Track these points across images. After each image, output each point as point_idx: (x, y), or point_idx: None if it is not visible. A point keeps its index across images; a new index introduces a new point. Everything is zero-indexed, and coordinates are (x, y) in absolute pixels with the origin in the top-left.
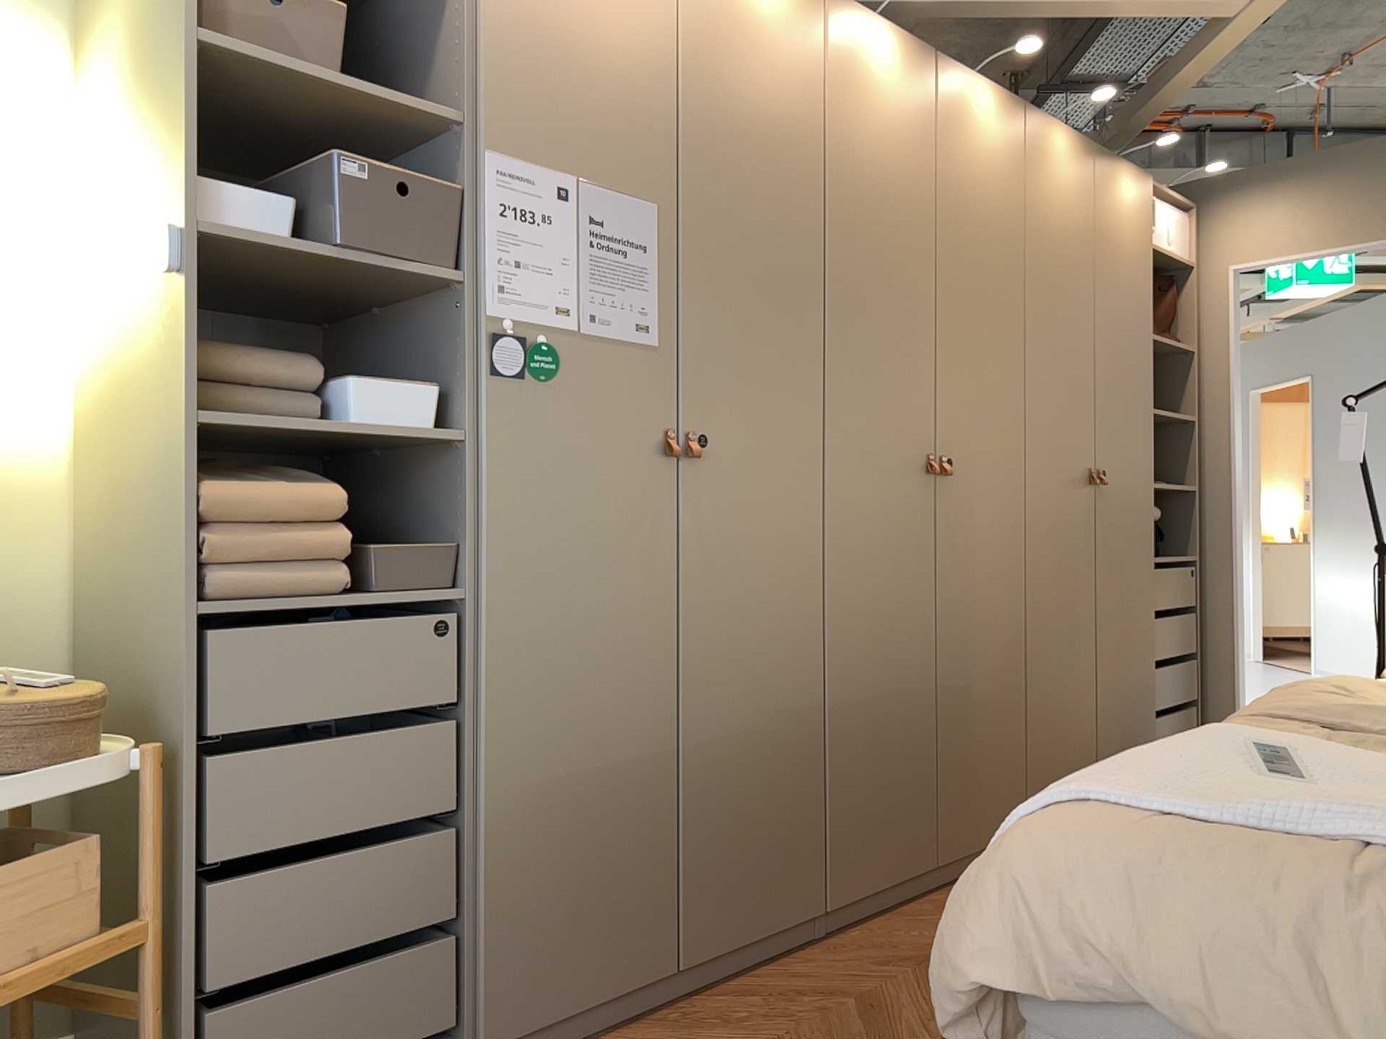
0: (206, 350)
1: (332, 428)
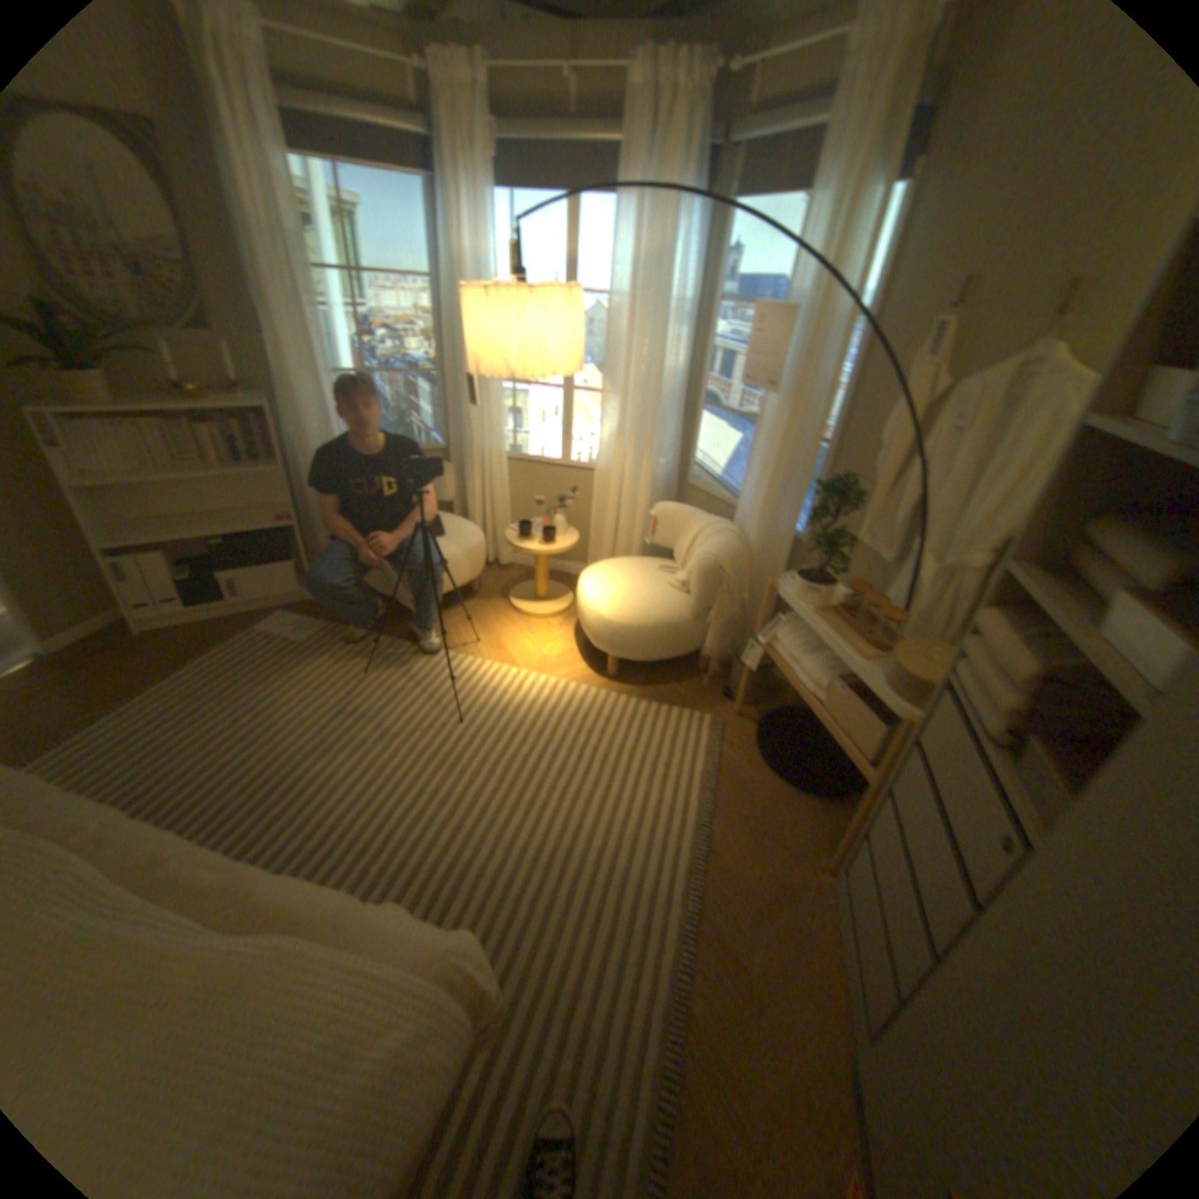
0: (1109, 527)
1: (1103, 631)
